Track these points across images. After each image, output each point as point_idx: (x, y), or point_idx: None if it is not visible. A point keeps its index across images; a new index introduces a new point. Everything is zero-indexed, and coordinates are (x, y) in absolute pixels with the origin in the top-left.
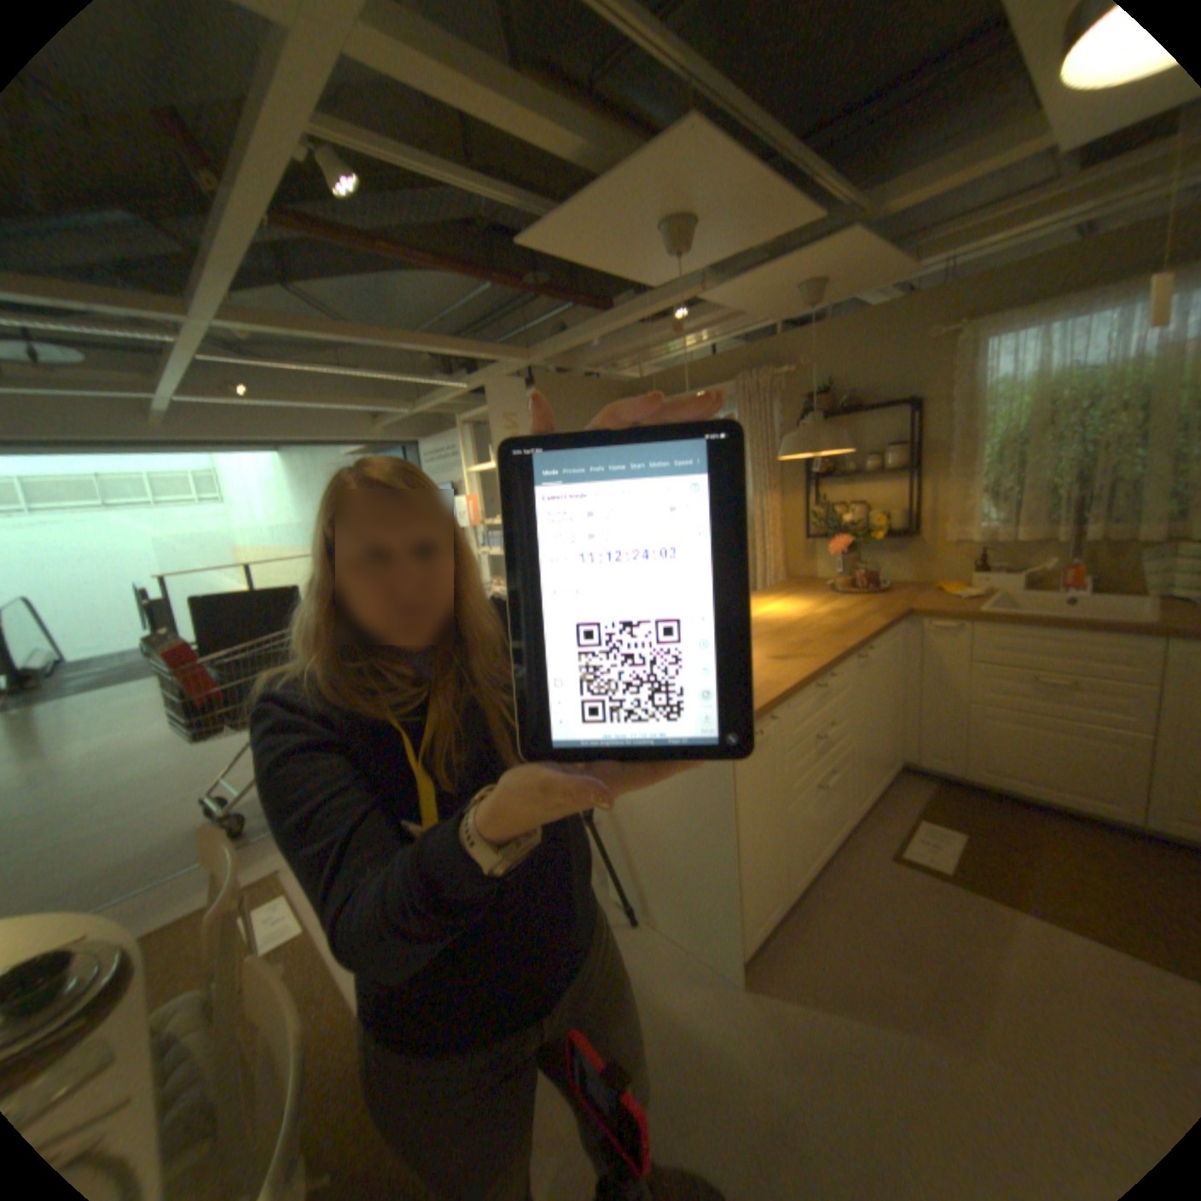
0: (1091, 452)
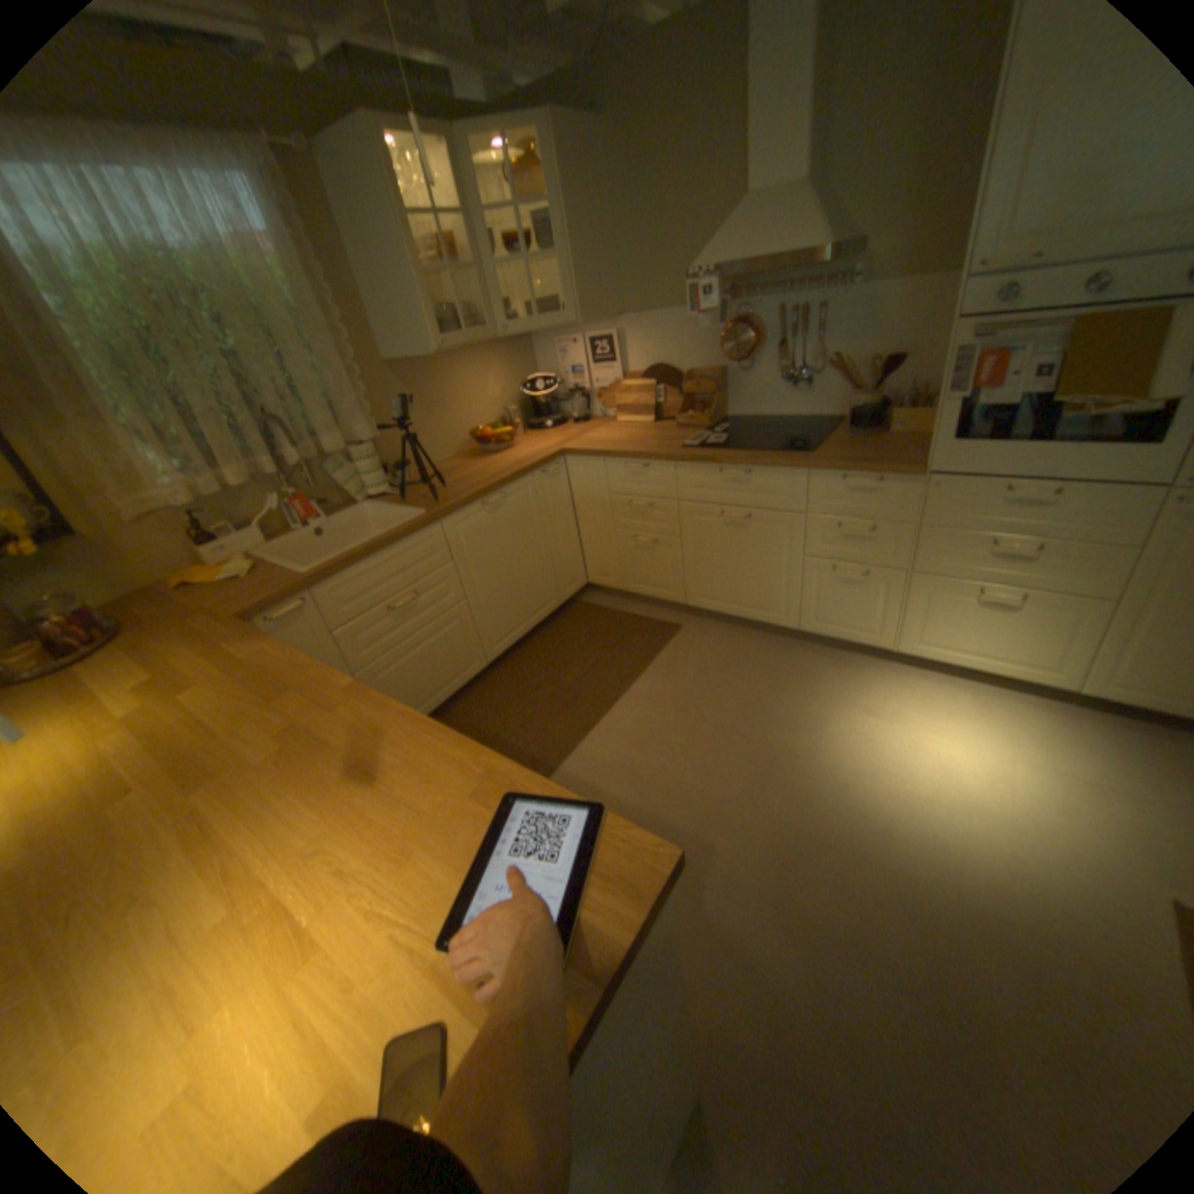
0: (227, 368)
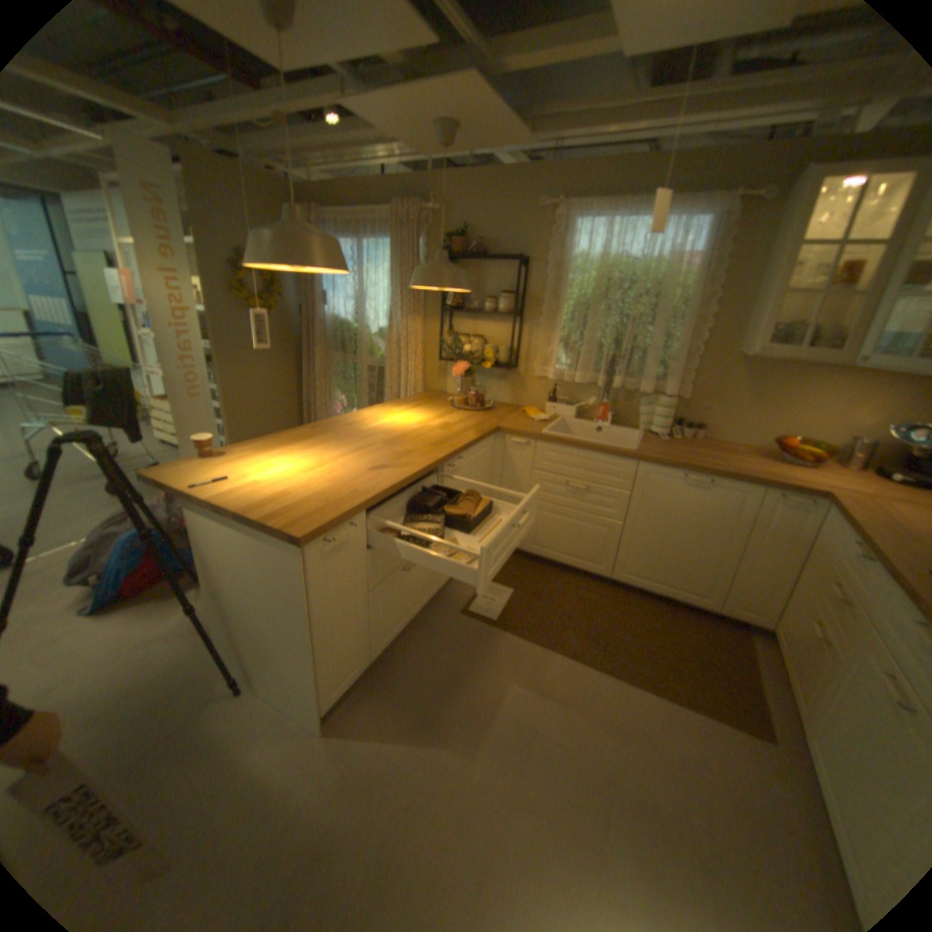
0: (624, 324)
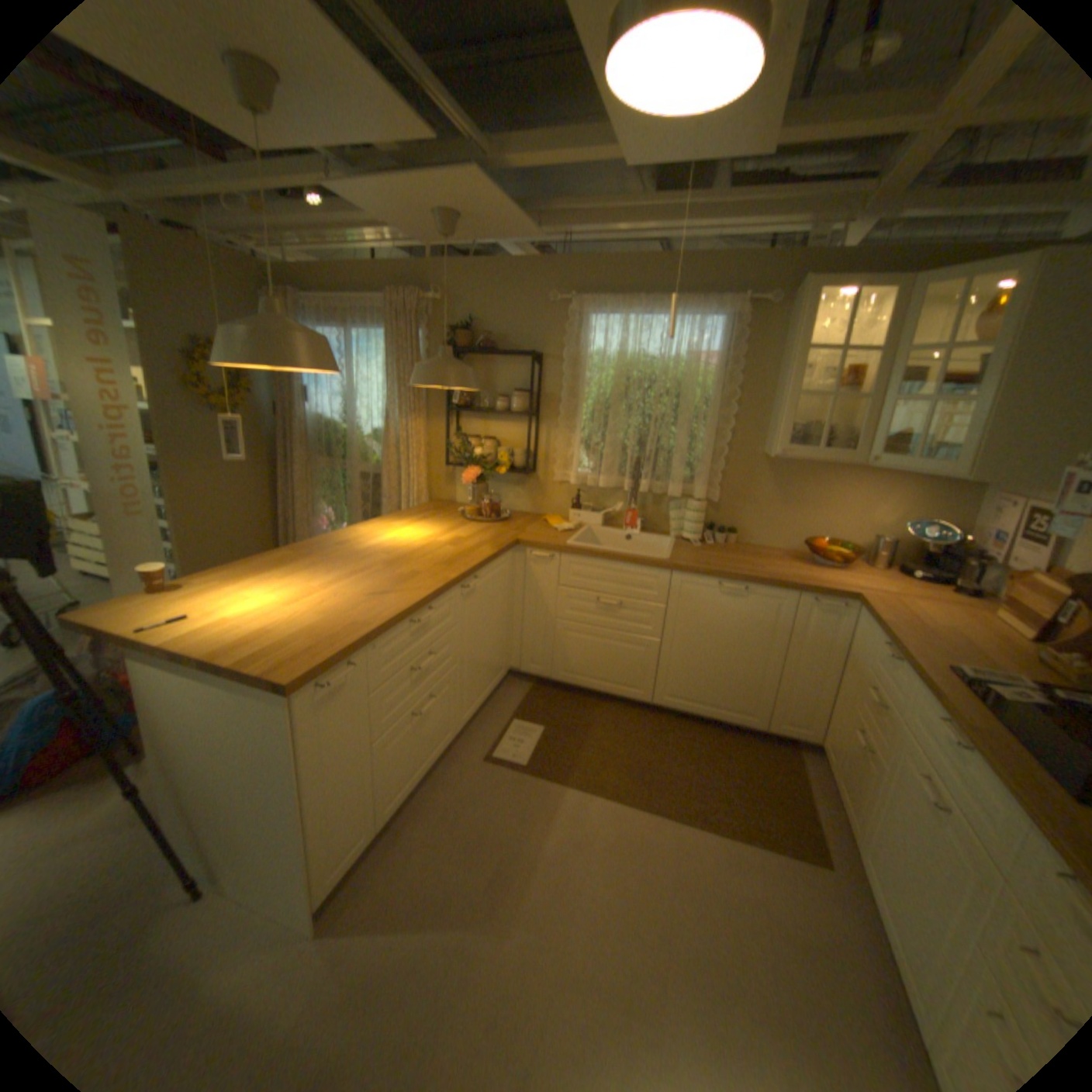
0: (646, 425)
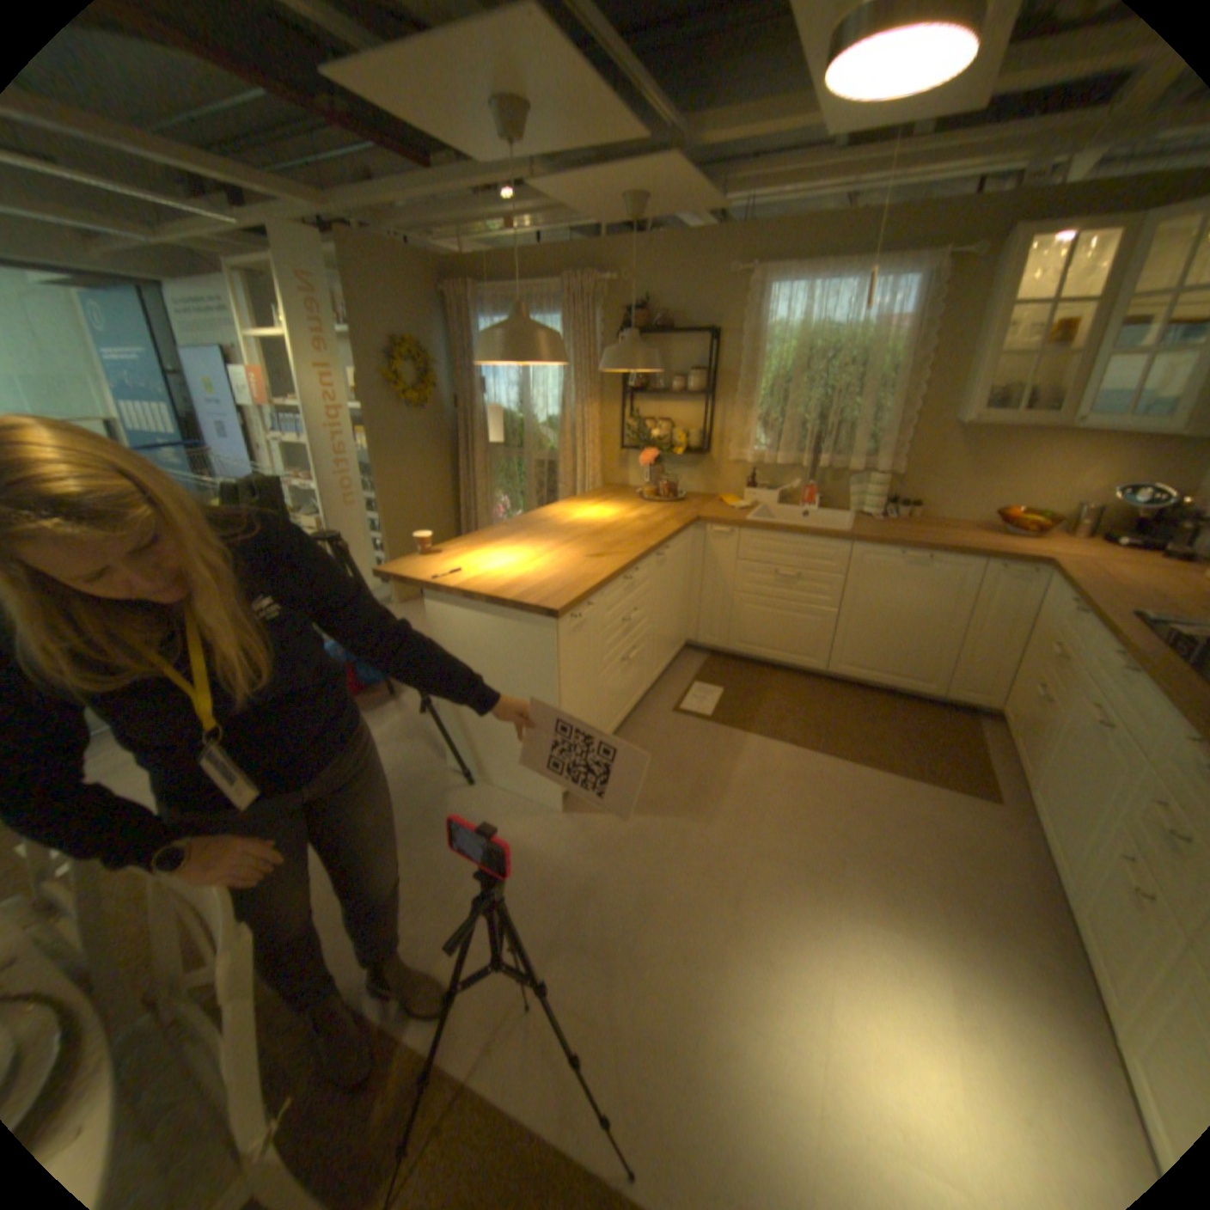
0: (828, 397)
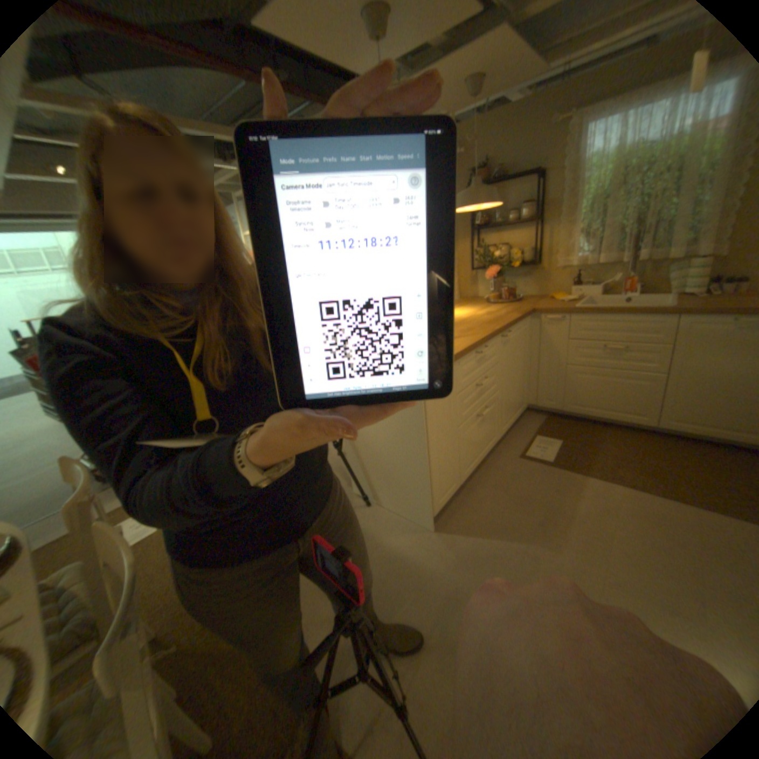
0: (647, 200)
